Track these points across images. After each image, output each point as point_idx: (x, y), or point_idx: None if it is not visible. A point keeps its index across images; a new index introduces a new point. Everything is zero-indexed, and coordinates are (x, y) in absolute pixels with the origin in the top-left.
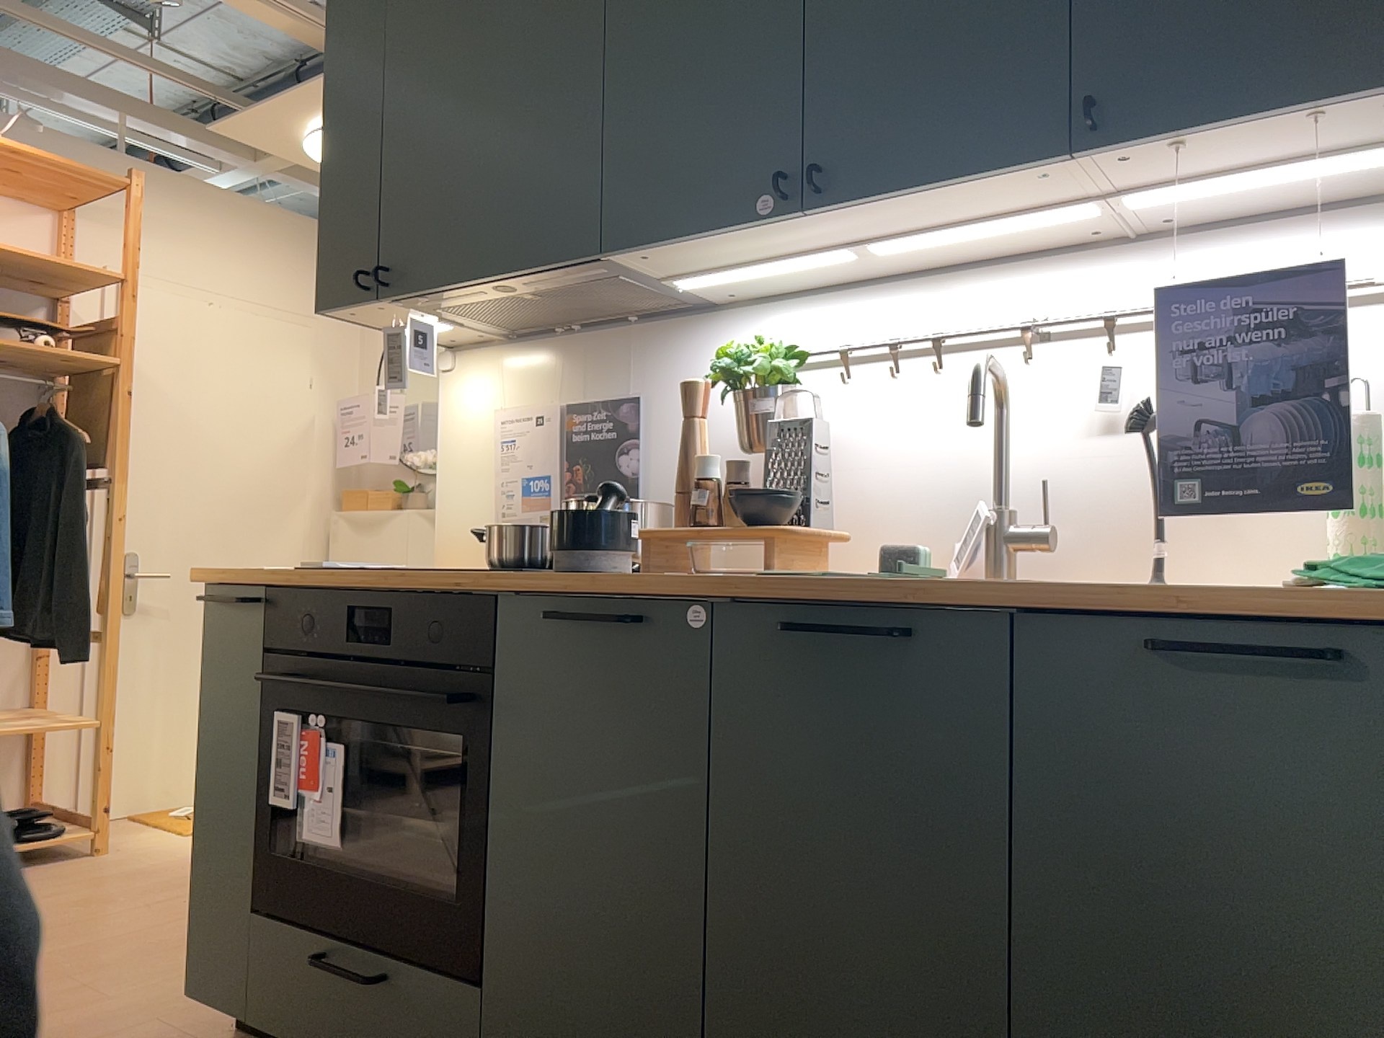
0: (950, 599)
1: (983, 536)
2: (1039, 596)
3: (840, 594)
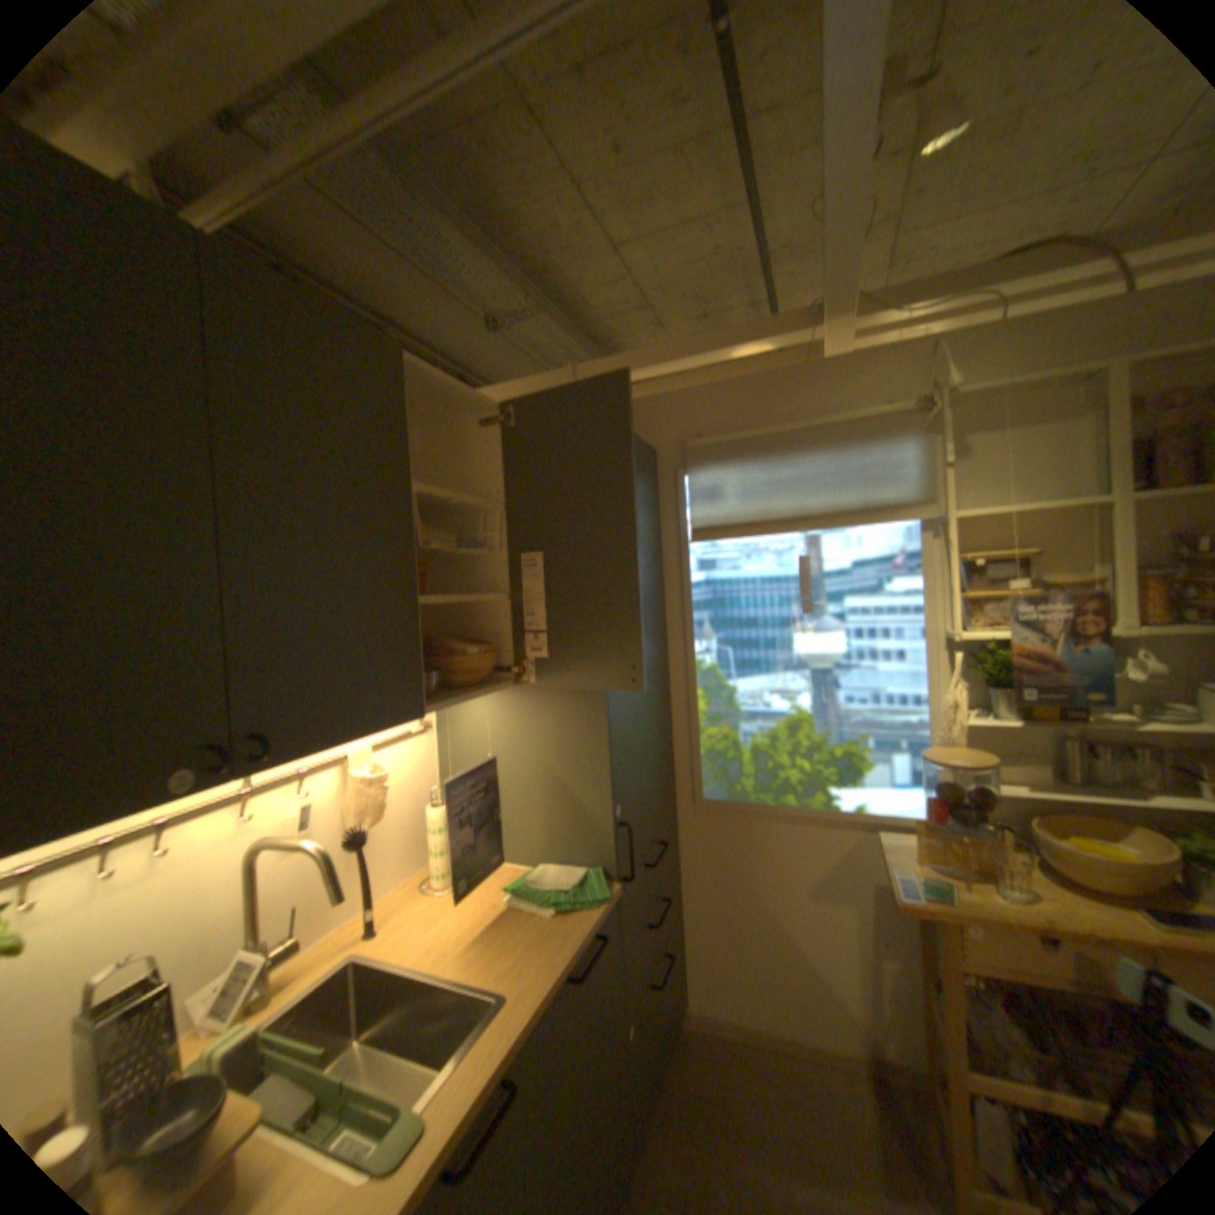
0: (521, 1040)
1: (252, 980)
2: (550, 1000)
3: (461, 1110)
